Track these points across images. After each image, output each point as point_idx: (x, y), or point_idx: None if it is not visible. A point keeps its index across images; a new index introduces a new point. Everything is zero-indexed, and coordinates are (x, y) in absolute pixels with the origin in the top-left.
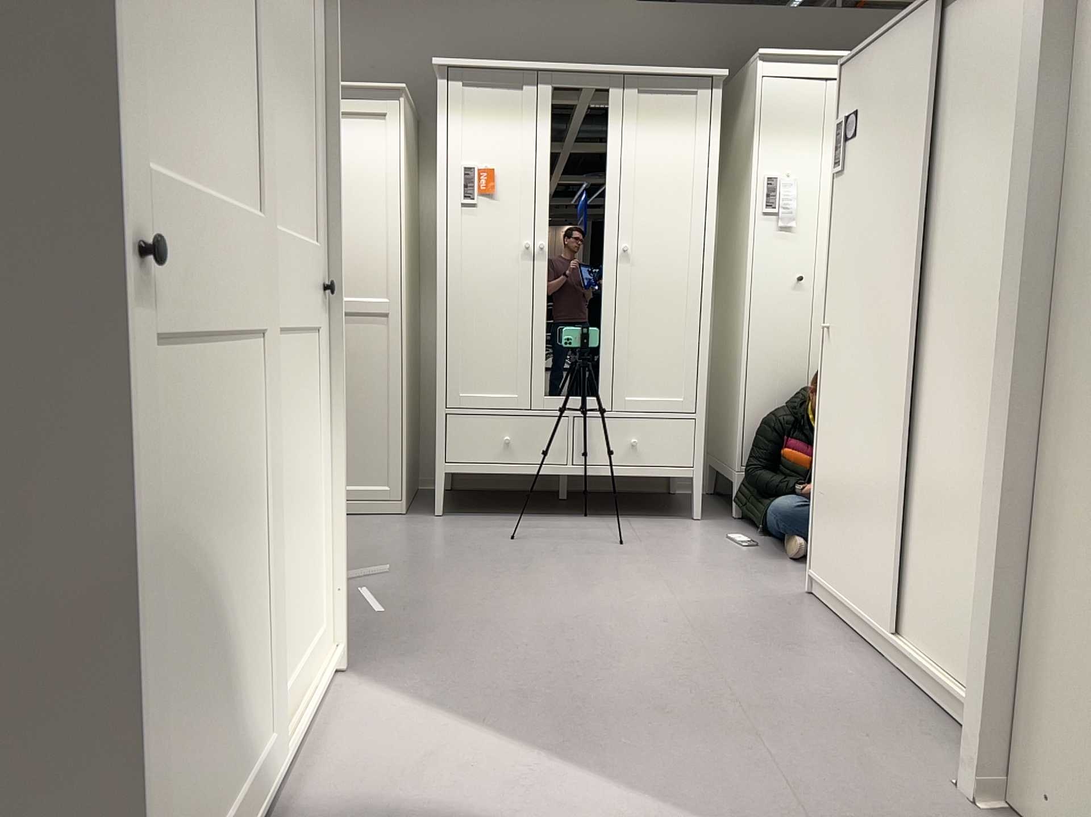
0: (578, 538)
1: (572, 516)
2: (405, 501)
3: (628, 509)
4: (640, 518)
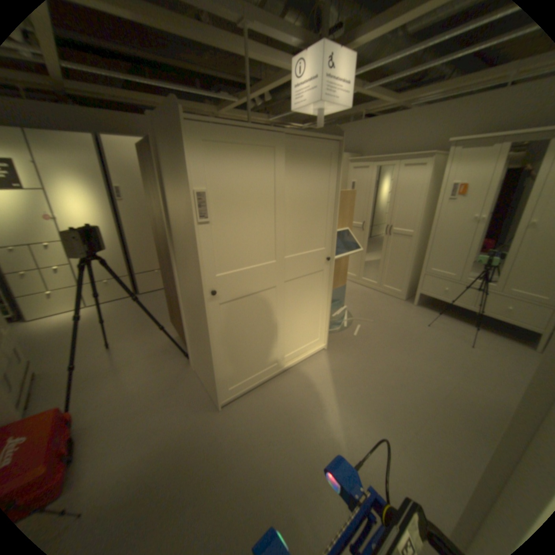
0: (458, 336)
1: (471, 324)
2: (408, 296)
3: (506, 331)
4: (505, 338)
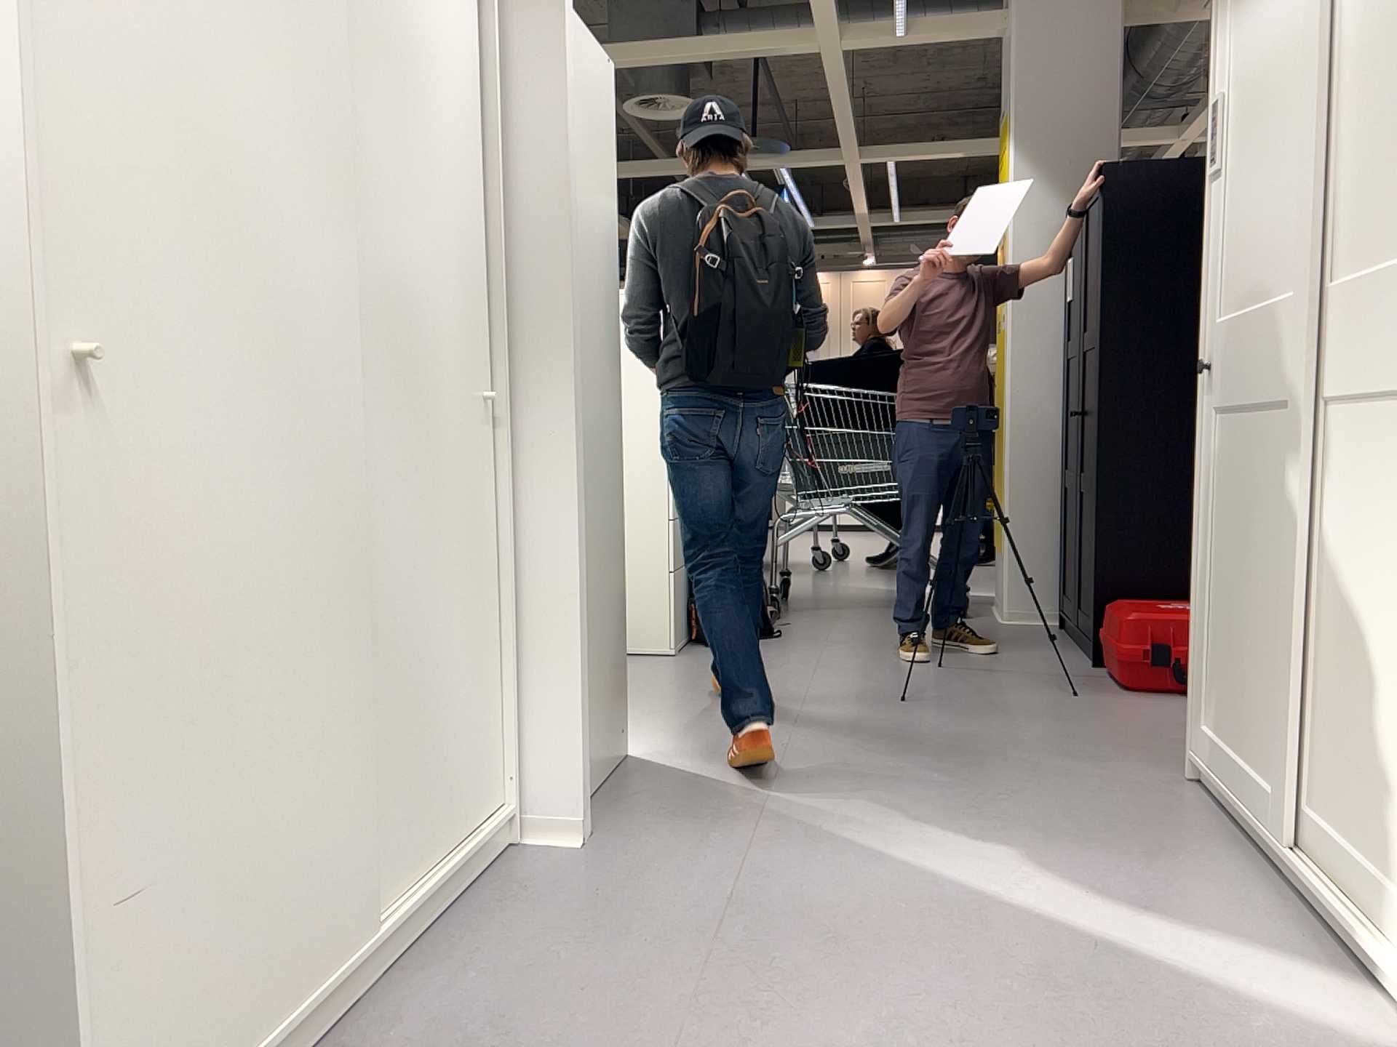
0: None
1: None
2: None
3: None
4: None
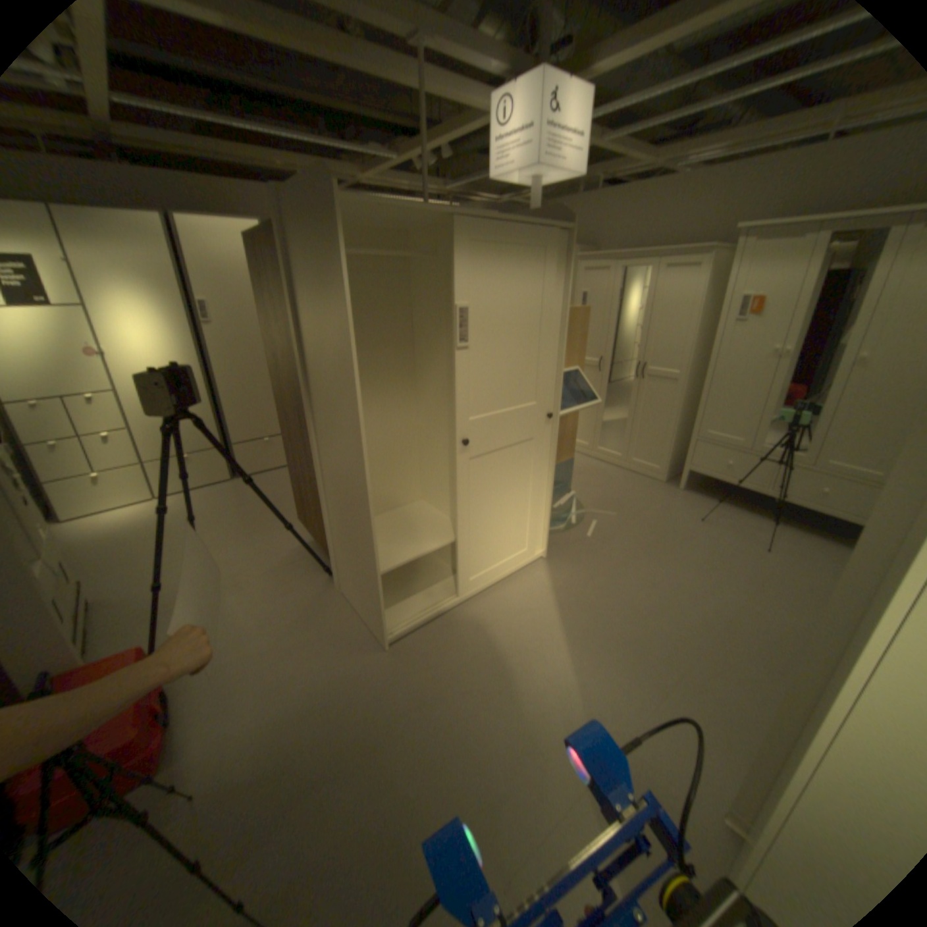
0: (747, 535)
1: (767, 517)
2: (669, 476)
3: (819, 526)
4: (817, 537)
